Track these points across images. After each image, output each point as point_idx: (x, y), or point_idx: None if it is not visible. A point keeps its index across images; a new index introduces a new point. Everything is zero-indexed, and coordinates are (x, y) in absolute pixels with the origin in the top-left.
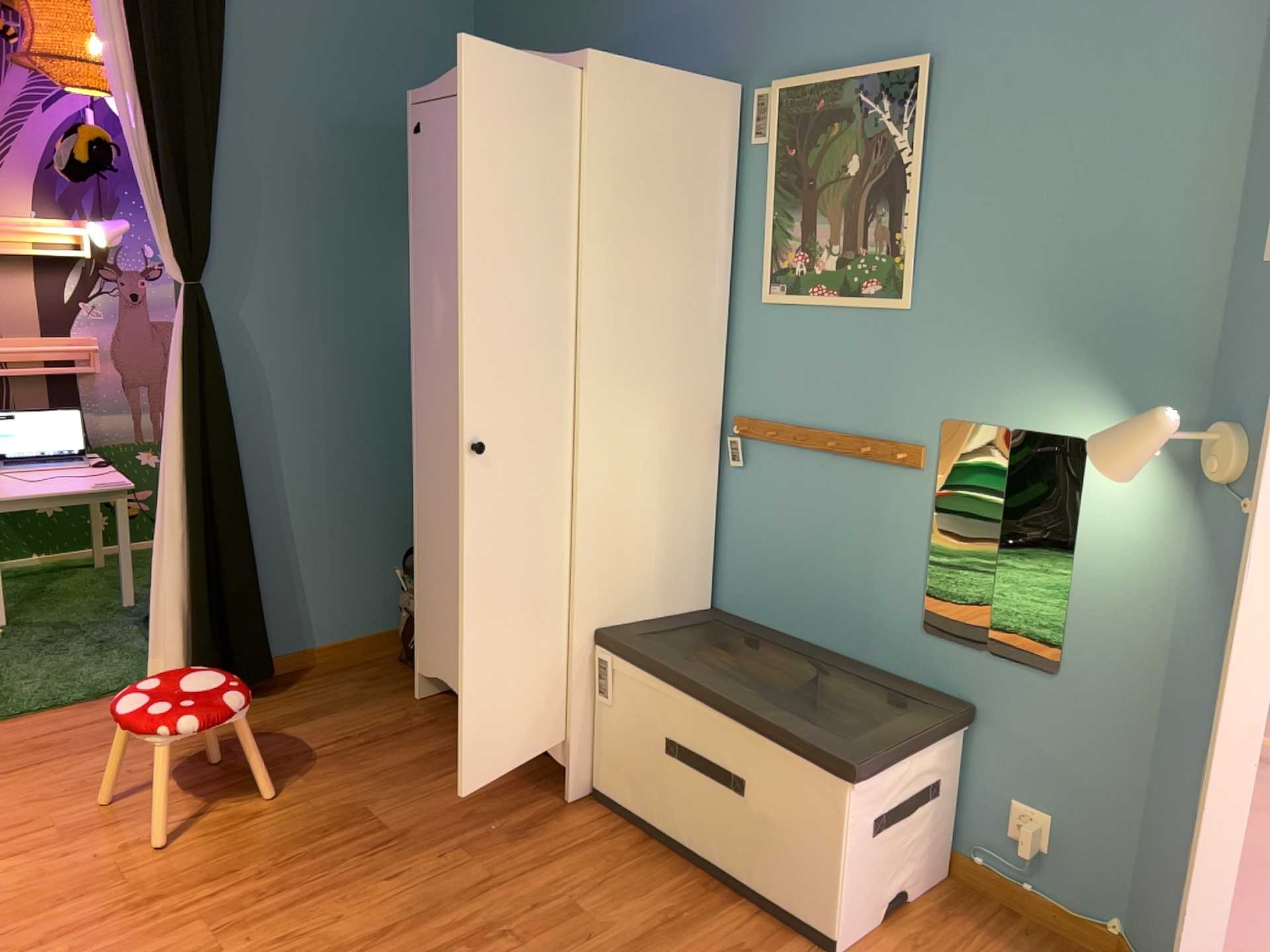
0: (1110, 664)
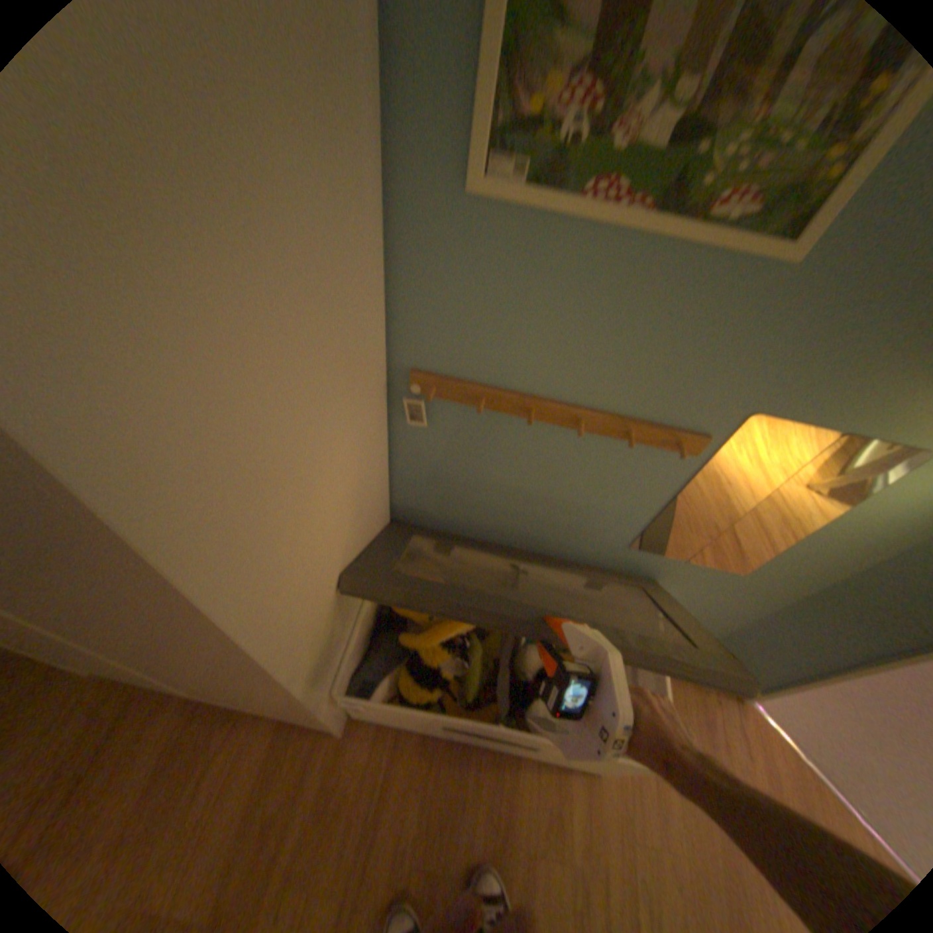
0: (800, 574)
